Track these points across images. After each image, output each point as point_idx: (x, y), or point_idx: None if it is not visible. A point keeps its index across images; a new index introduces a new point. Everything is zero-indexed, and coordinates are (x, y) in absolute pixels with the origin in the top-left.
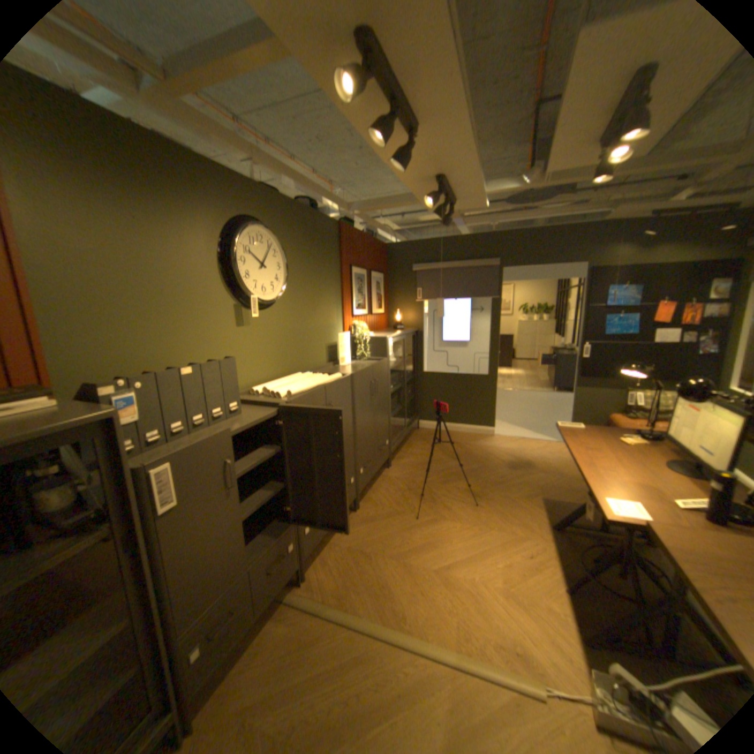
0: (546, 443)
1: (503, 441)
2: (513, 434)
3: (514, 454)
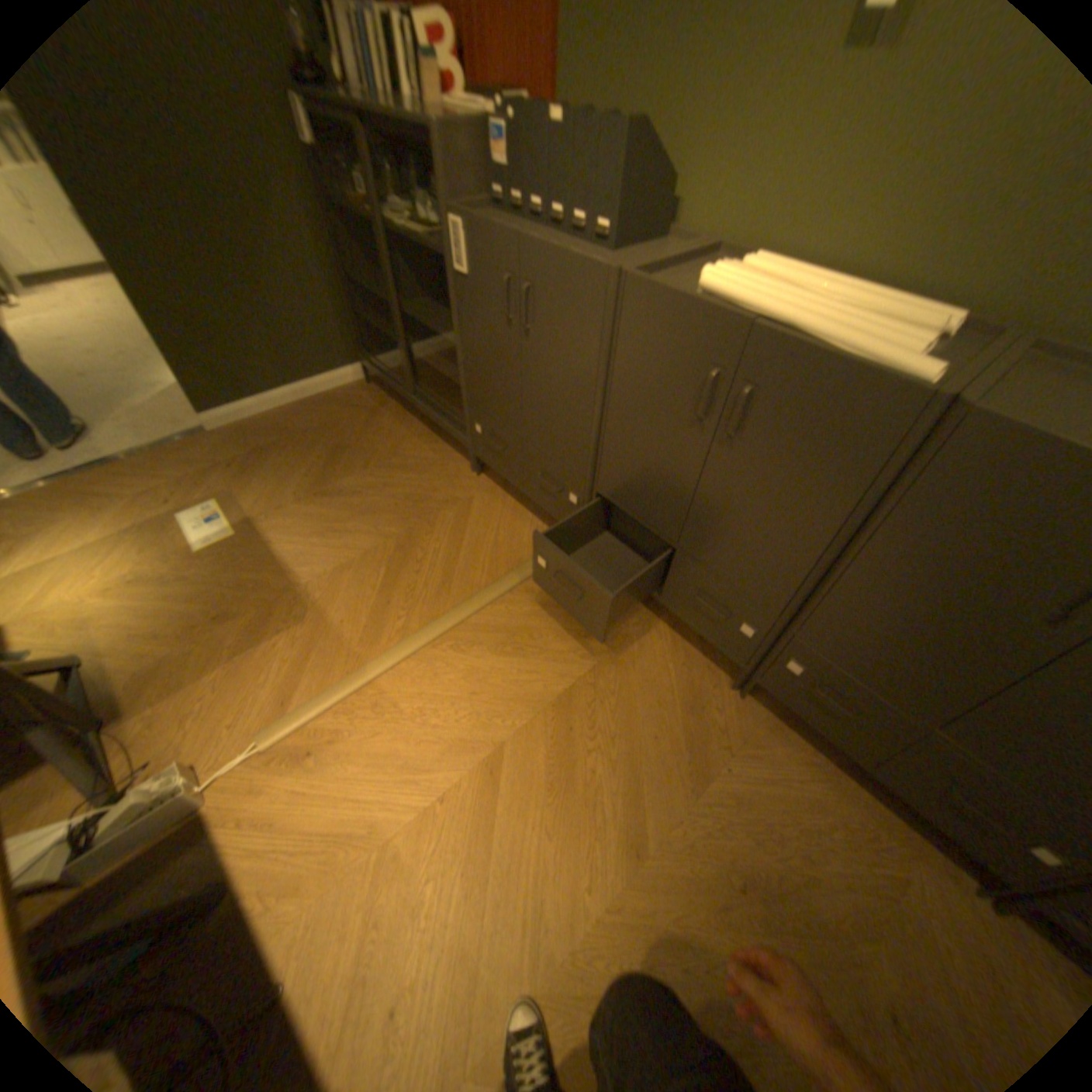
0: None
1: None
2: None
3: None
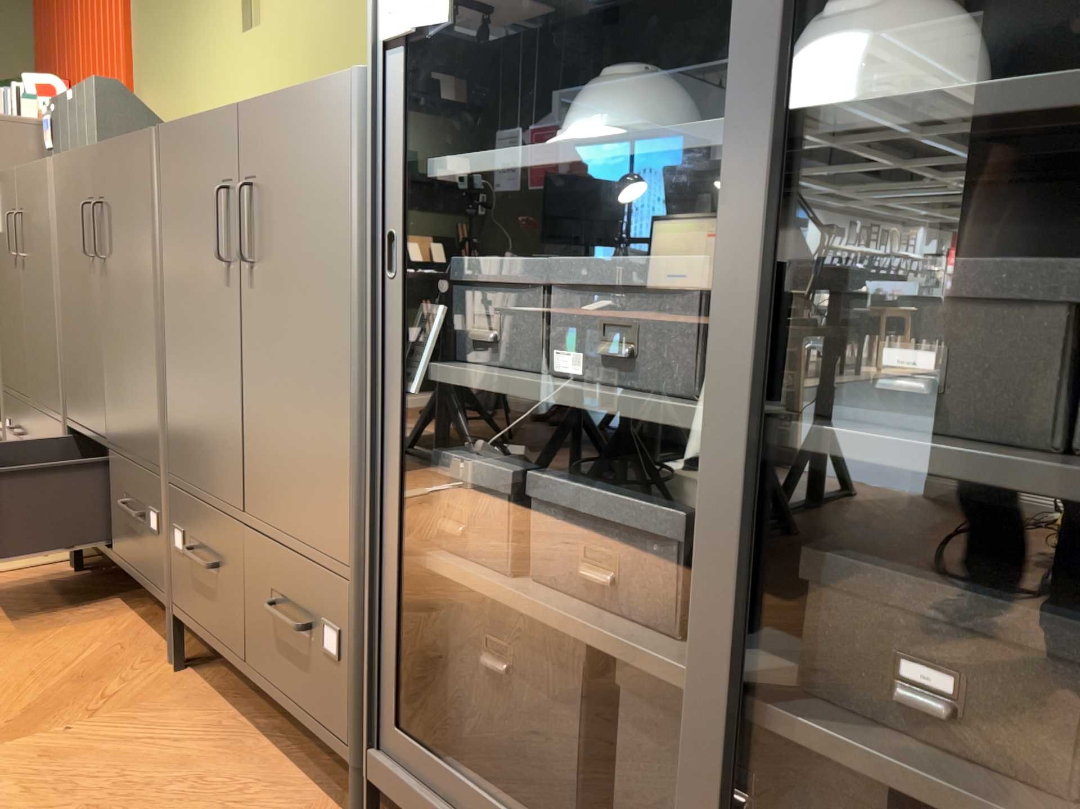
0: None
1: None
2: None
3: None
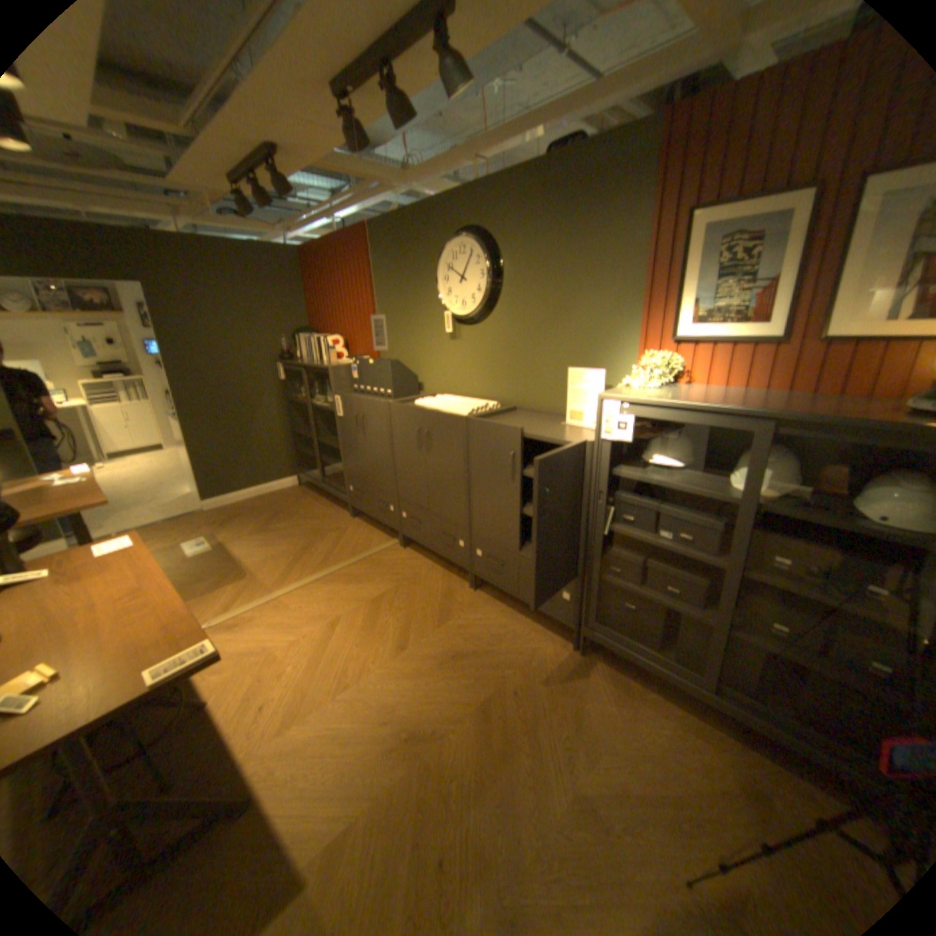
0: None
1: None
2: None
3: None
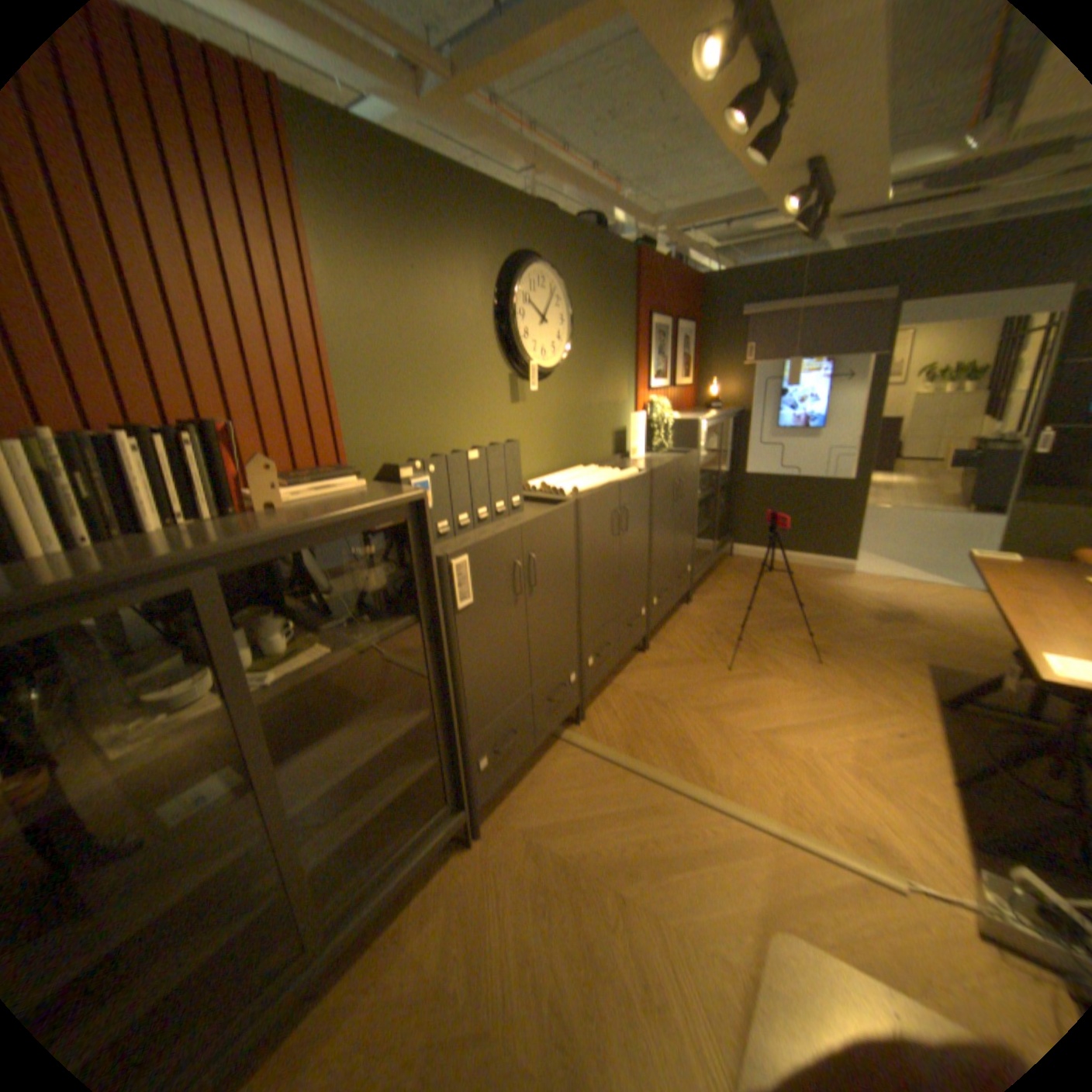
0: (944, 590)
1: (869, 582)
2: (888, 573)
3: (887, 601)
